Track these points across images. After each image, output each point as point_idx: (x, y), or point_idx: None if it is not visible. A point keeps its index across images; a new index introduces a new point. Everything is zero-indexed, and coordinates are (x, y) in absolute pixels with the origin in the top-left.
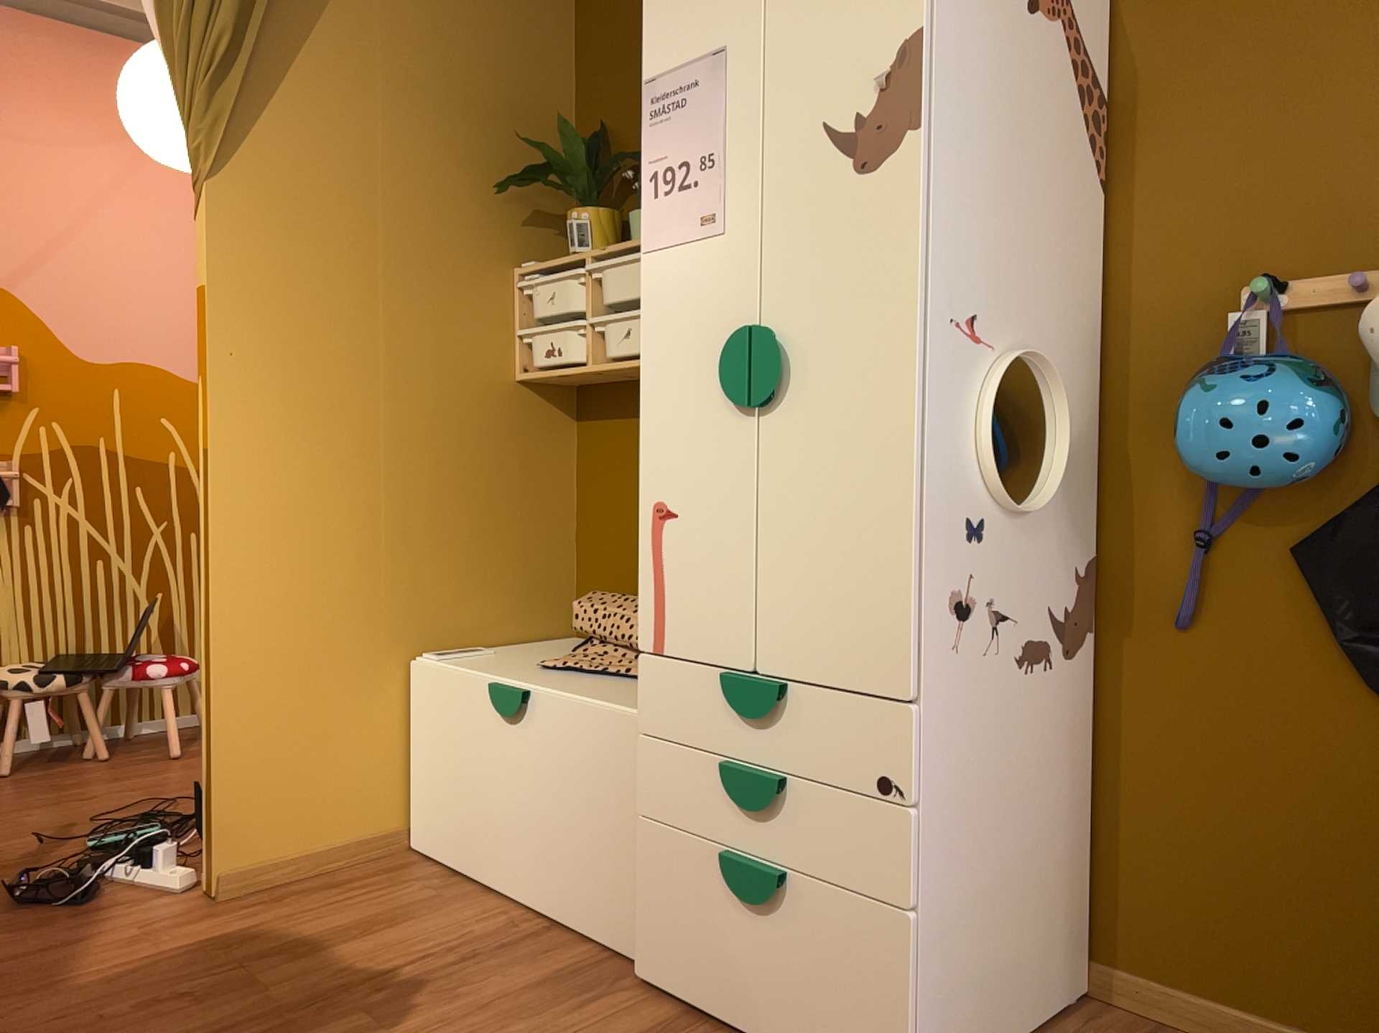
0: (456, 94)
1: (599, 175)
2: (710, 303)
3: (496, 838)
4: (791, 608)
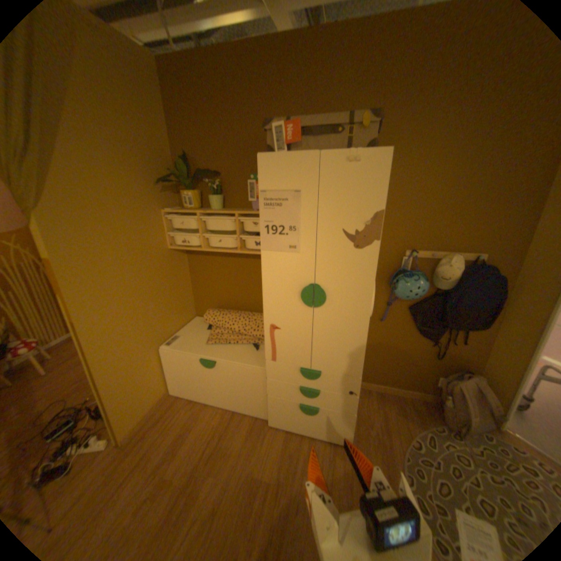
0: (126, 143)
1: (189, 175)
2: (293, 273)
3: (207, 394)
4: (323, 355)
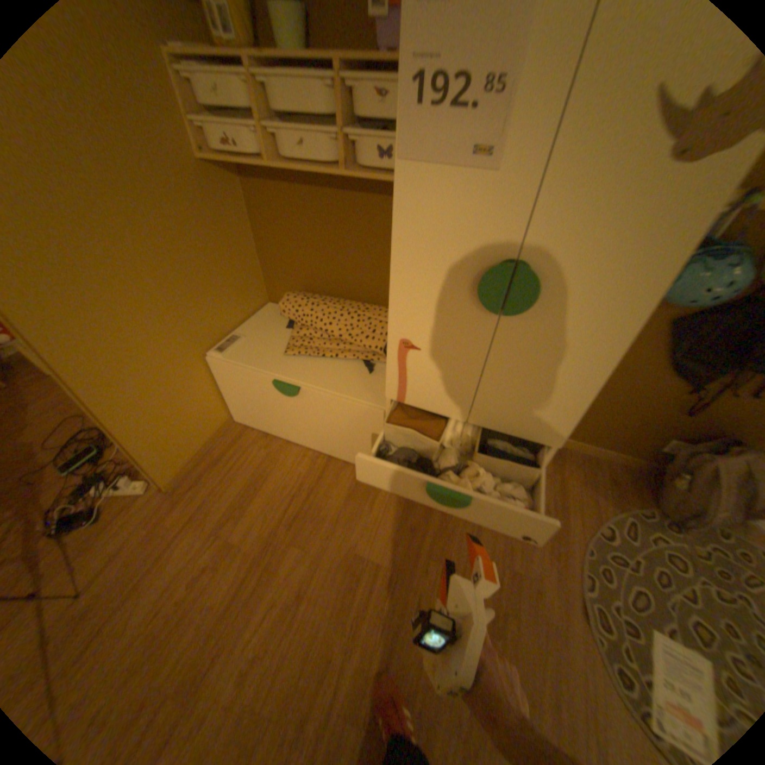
0: None
1: None
2: (470, 229)
3: (290, 428)
4: (496, 405)
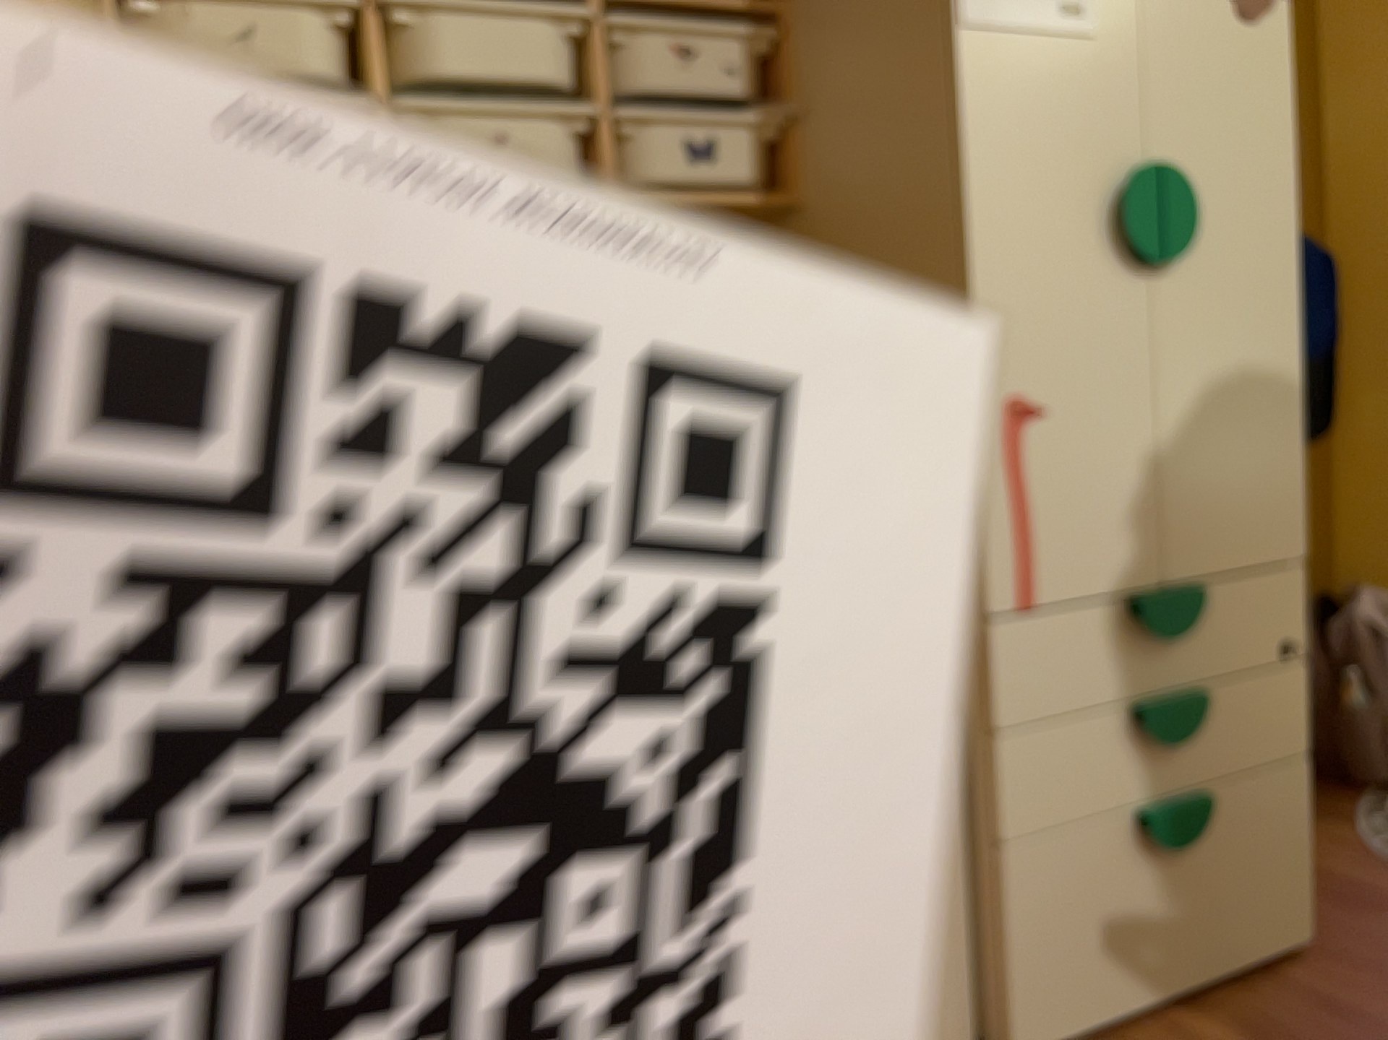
0: None
1: None
2: (1082, 123)
3: None
4: (1201, 497)
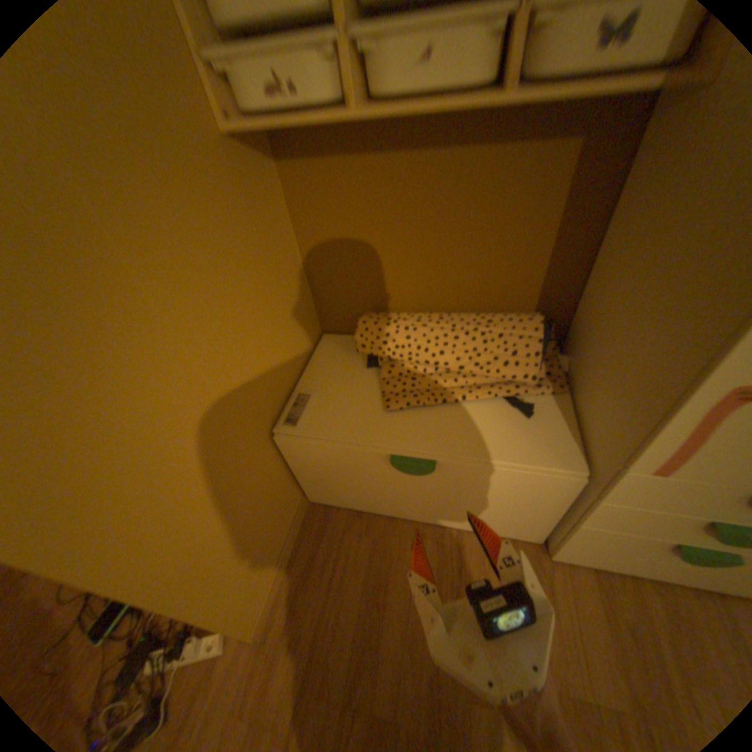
0: None
1: None
2: None
3: (399, 505)
4: None
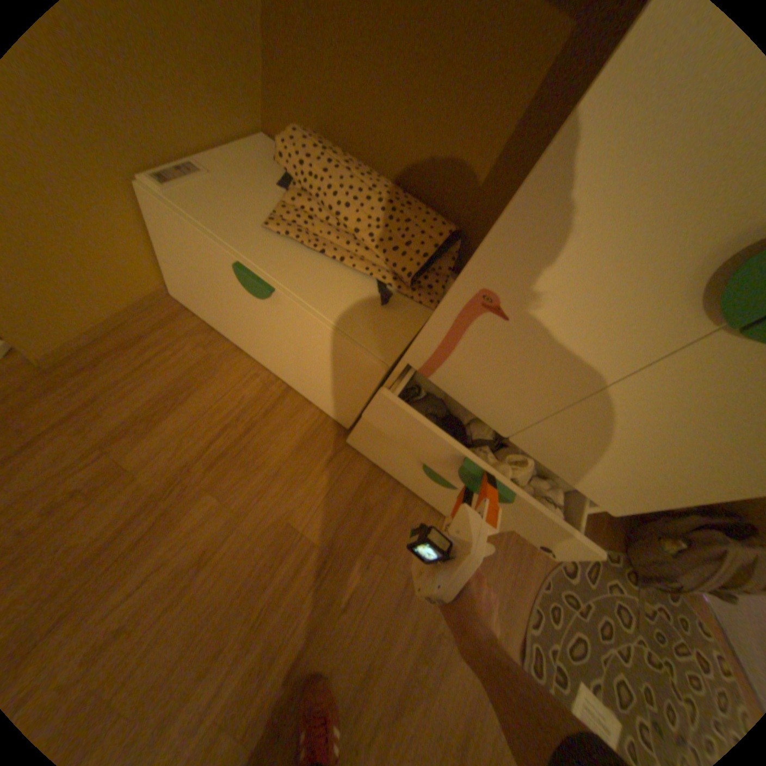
0: None
1: None
2: None
3: (245, 335)
4: (572, 442)
